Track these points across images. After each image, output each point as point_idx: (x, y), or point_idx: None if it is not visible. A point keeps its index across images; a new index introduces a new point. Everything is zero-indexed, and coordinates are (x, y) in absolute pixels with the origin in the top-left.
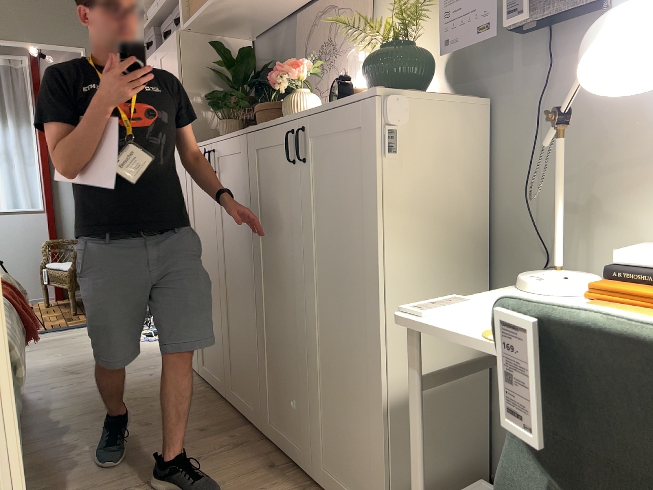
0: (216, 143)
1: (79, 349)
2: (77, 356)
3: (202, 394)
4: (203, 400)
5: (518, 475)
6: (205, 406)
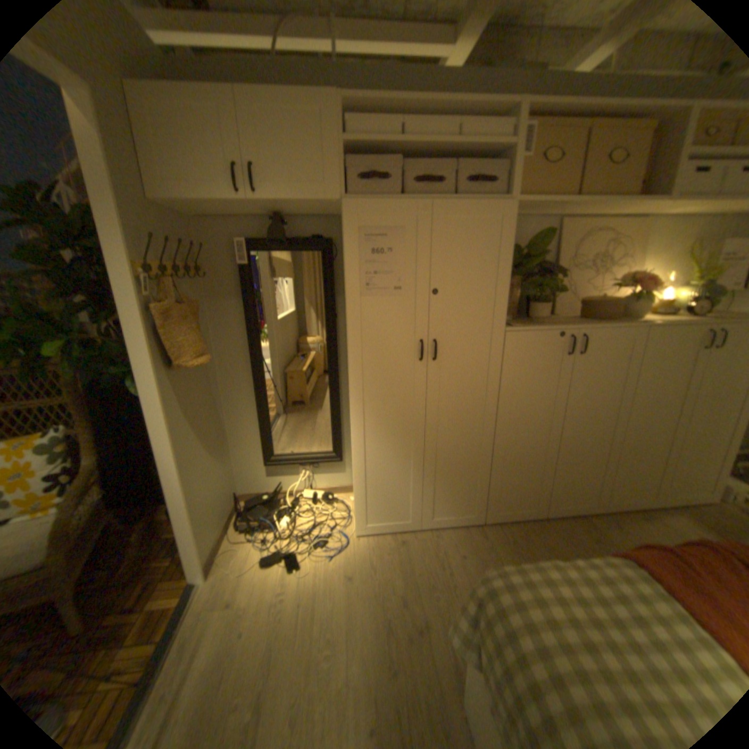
0: (595, 330)
1: (319, 624)
2: (350, 627)
3: (525, 530)
4: (537, 531)
5: None
6: (550, 532)
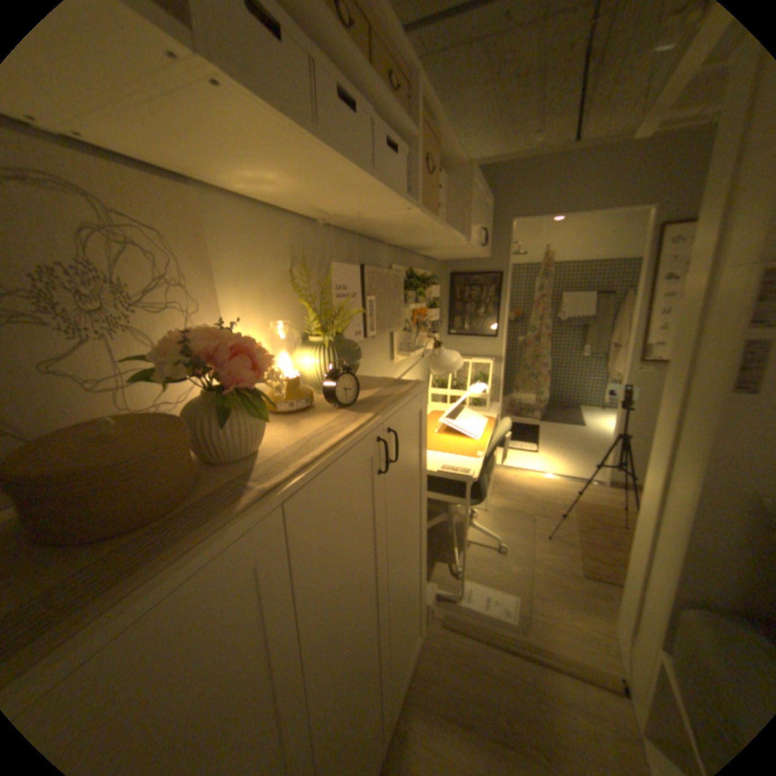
0: None
1: None
2: None
3: None
4: None
5: (484, 481)
6: None
